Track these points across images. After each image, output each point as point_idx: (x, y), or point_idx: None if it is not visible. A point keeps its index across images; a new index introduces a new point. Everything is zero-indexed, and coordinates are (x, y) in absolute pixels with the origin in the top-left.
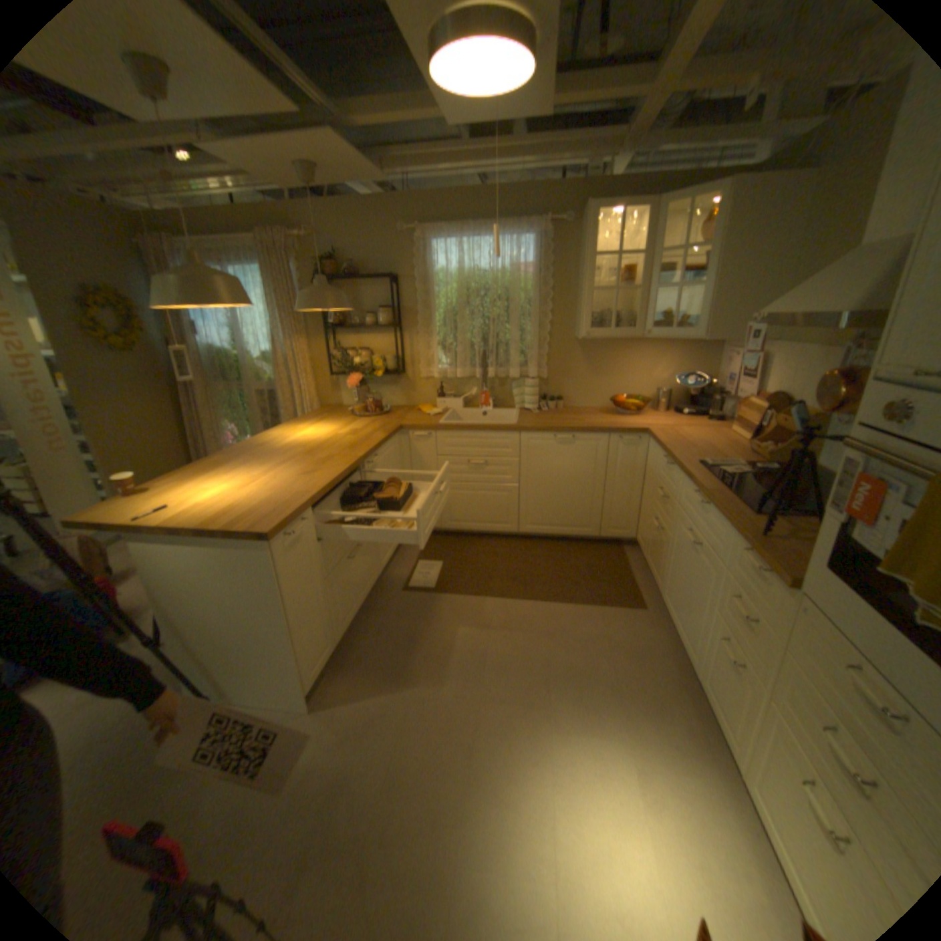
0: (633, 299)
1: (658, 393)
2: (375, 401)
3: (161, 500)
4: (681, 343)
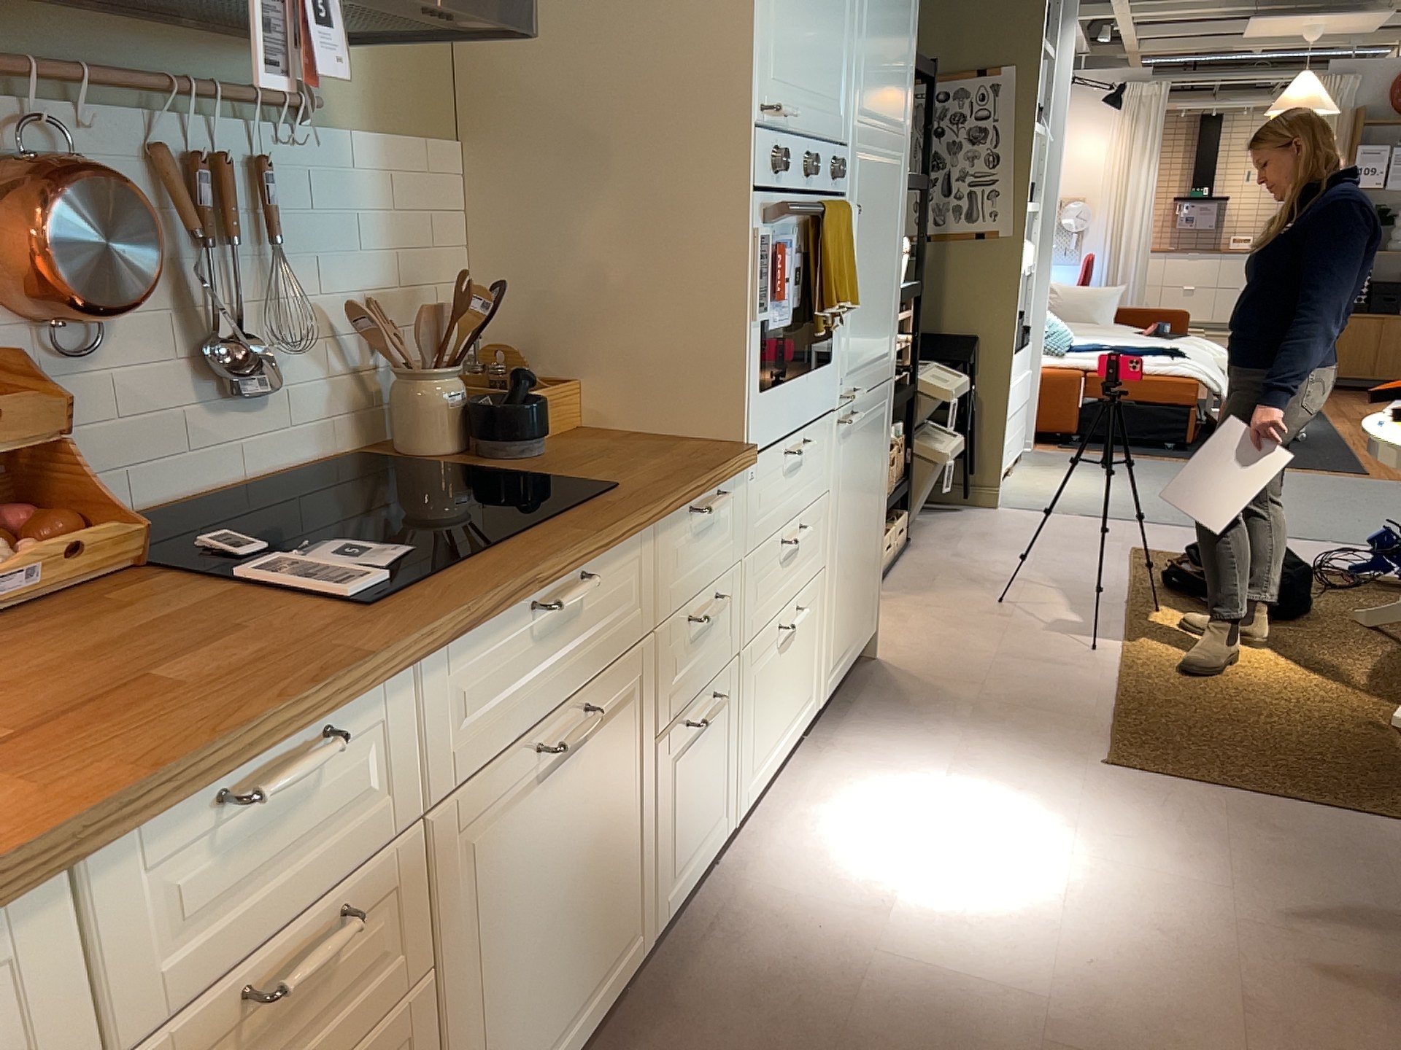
0: None
1: None
2: None
3: None
4: None
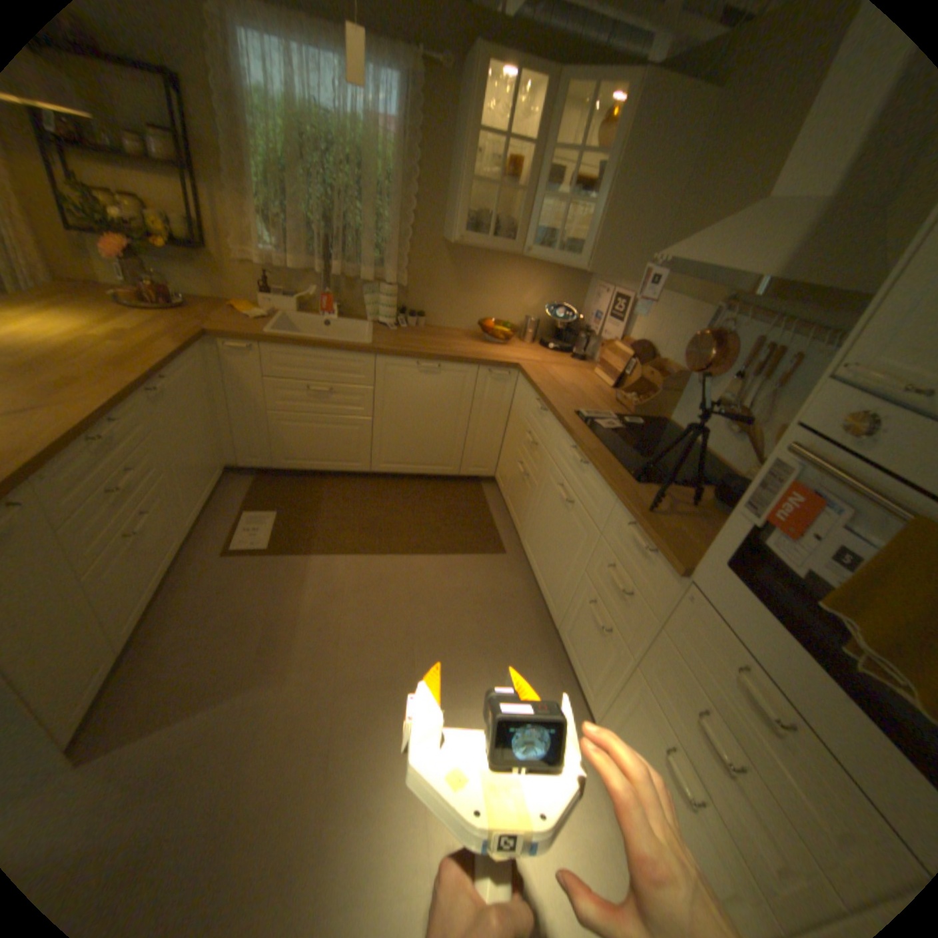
0: (513, 204)
1: (527, 323)
2: (156, 286)
3: None
4: (554, 268)
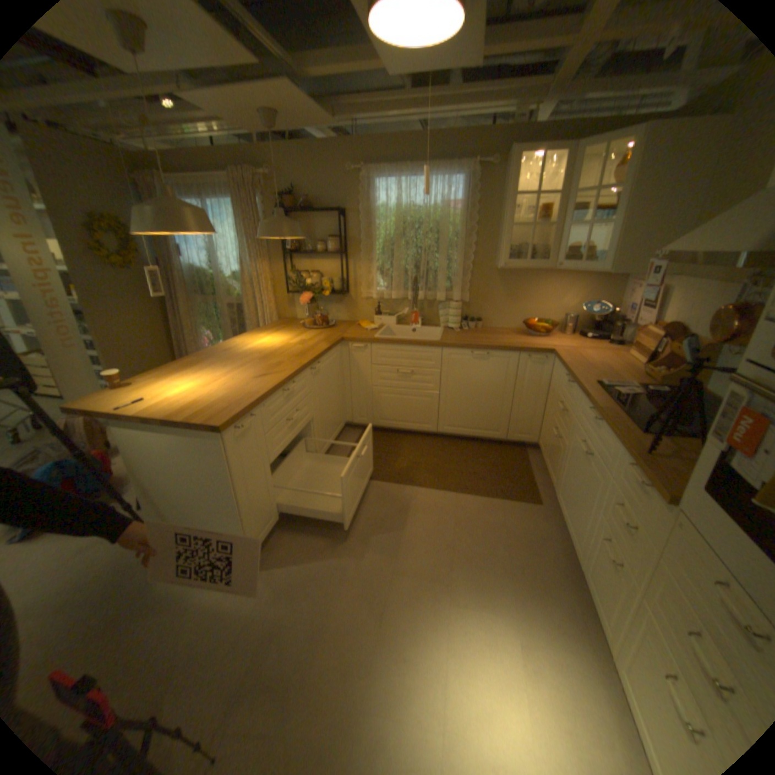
0: (549, 234)
1: (566, 318)
2: (322, 316)
3: (141, 393)
4: (590, 274)
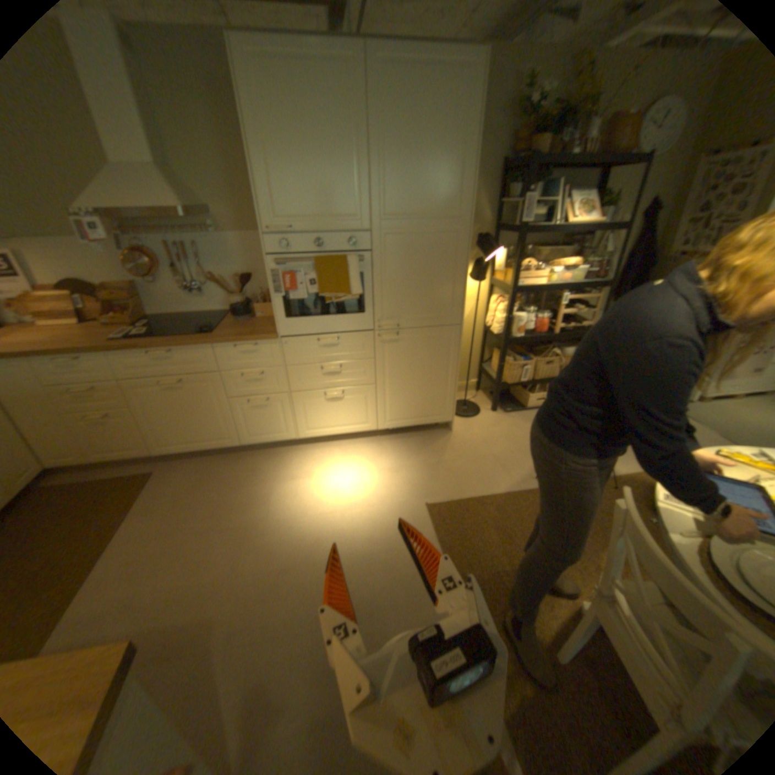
0: None
1: None
2: None
3: None
4: None
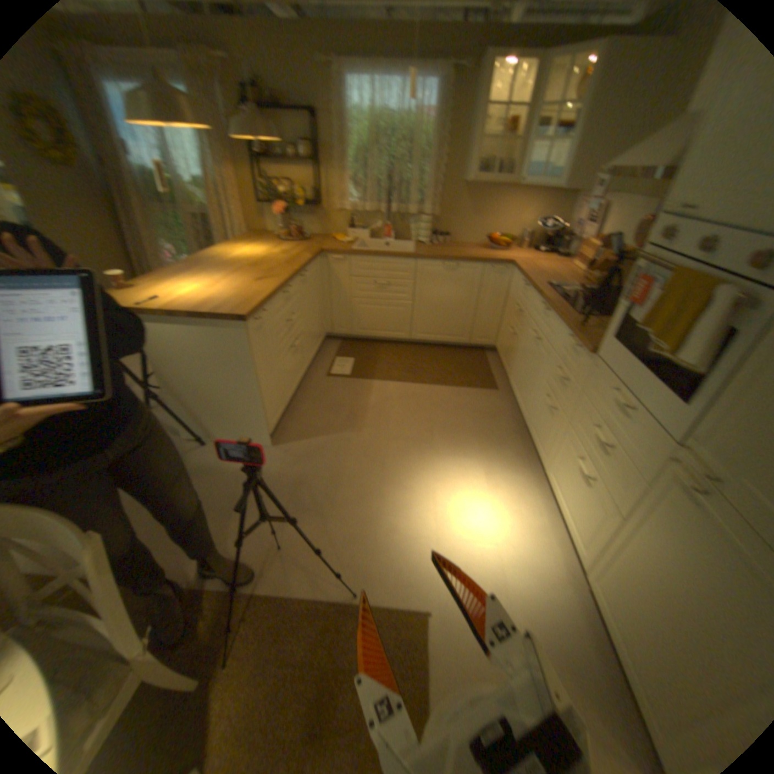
0: (515, 150)
1: (524, 234)
2: (300, 228)
3: (153, 294)
4: (547, 192)
